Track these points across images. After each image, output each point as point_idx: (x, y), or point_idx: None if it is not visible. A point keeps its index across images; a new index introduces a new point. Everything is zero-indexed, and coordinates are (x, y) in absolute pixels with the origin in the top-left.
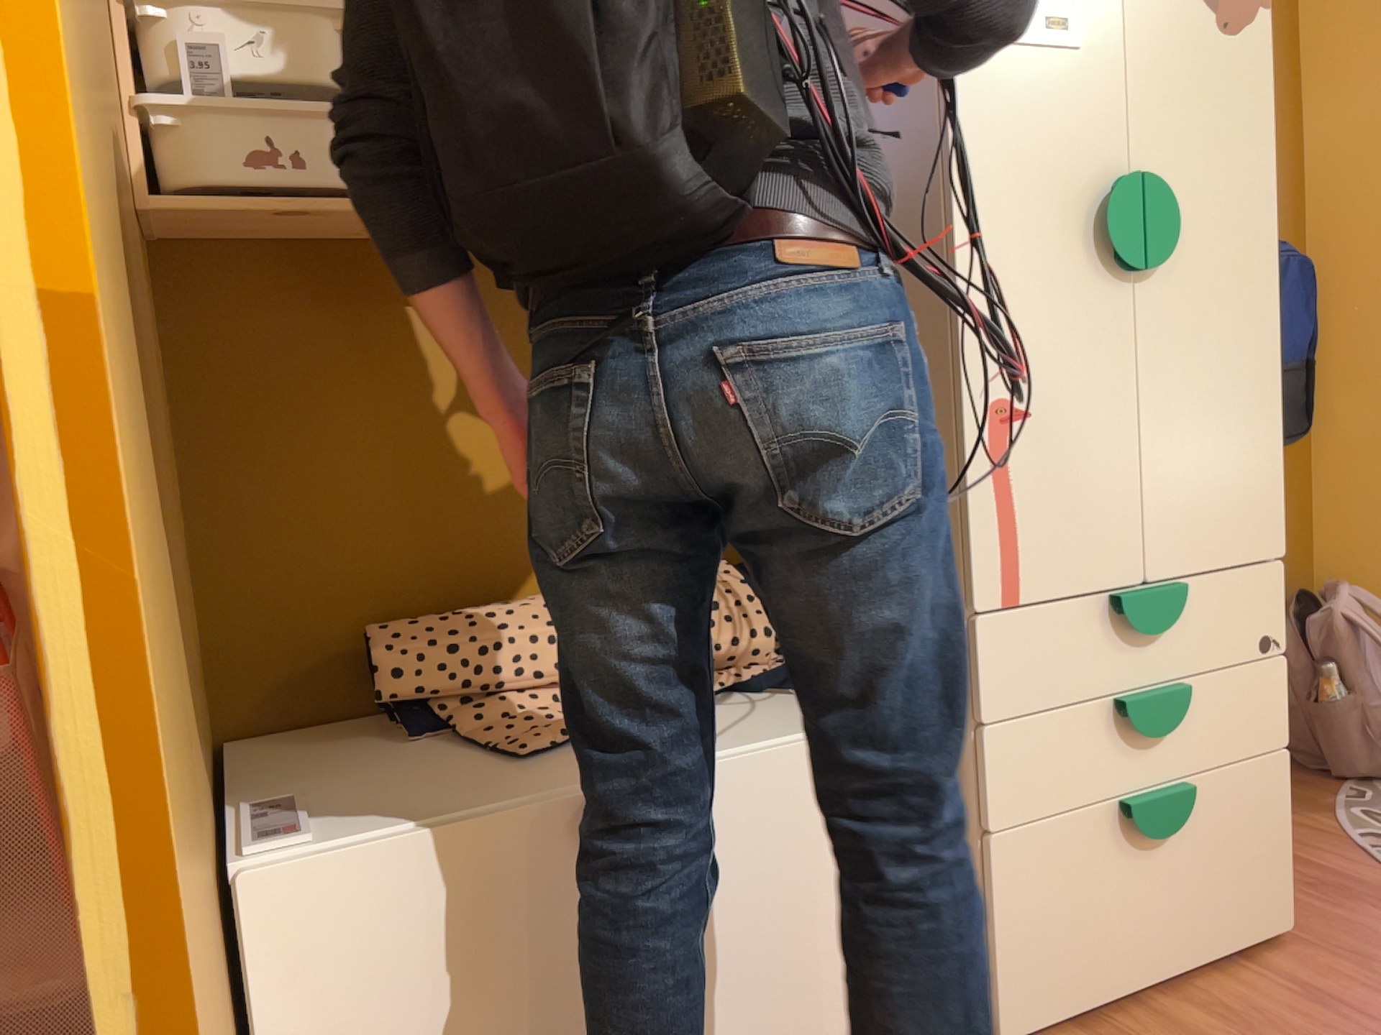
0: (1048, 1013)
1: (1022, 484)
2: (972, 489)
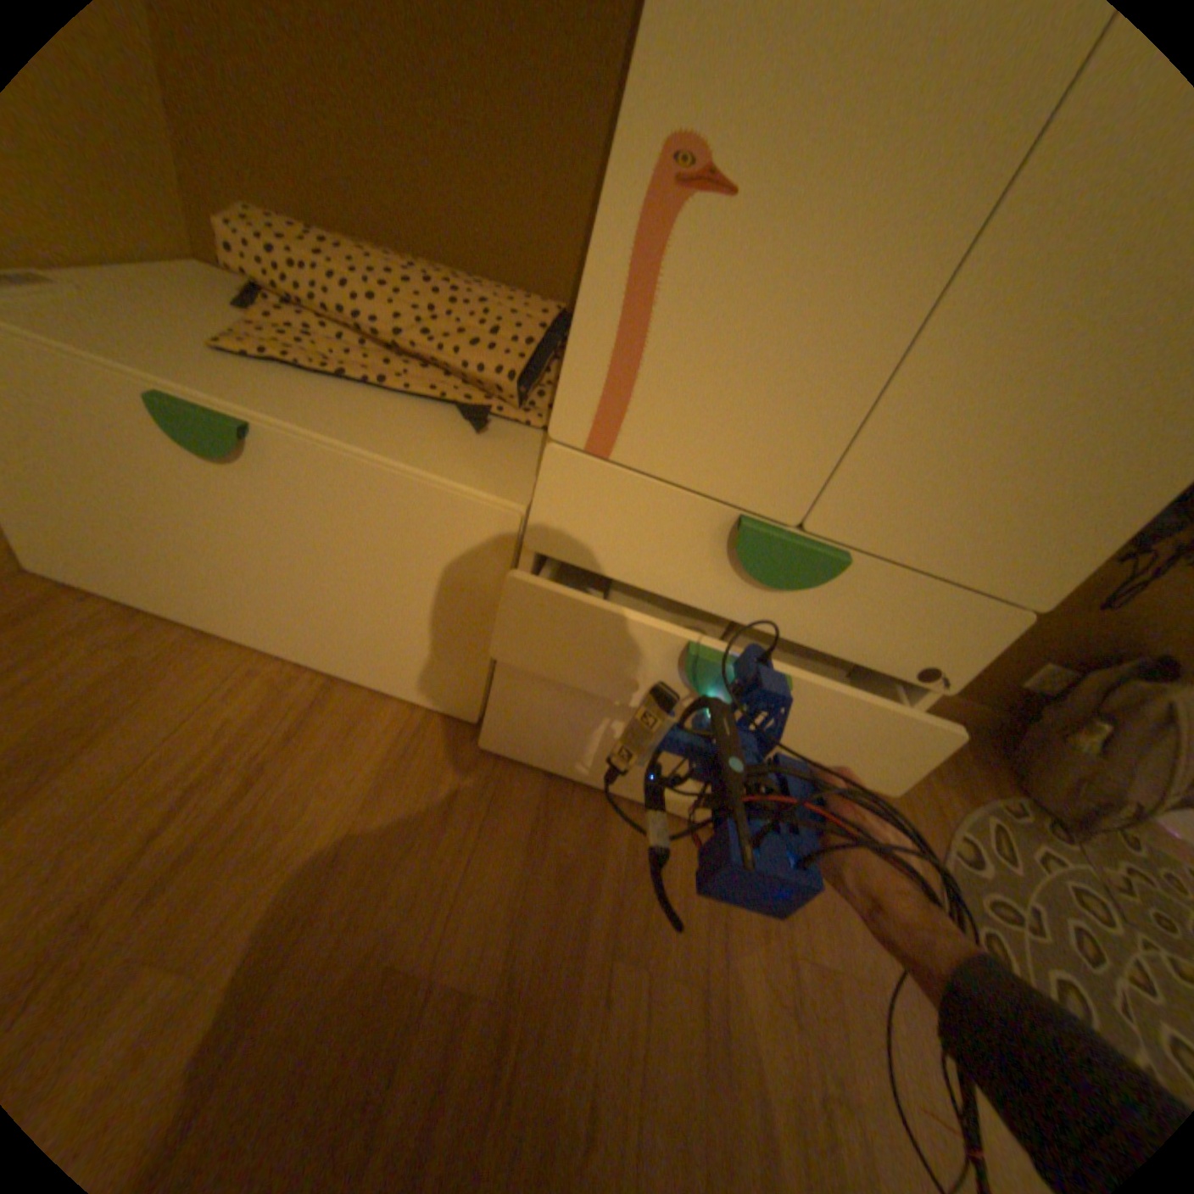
0: (523, 753)
1: (669, 299)
2: (593, 270)
